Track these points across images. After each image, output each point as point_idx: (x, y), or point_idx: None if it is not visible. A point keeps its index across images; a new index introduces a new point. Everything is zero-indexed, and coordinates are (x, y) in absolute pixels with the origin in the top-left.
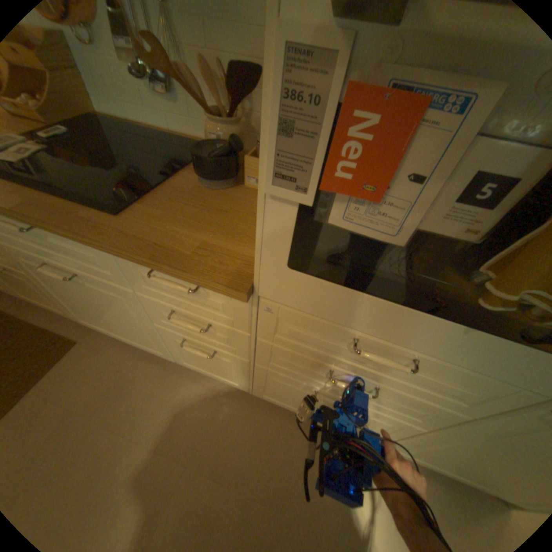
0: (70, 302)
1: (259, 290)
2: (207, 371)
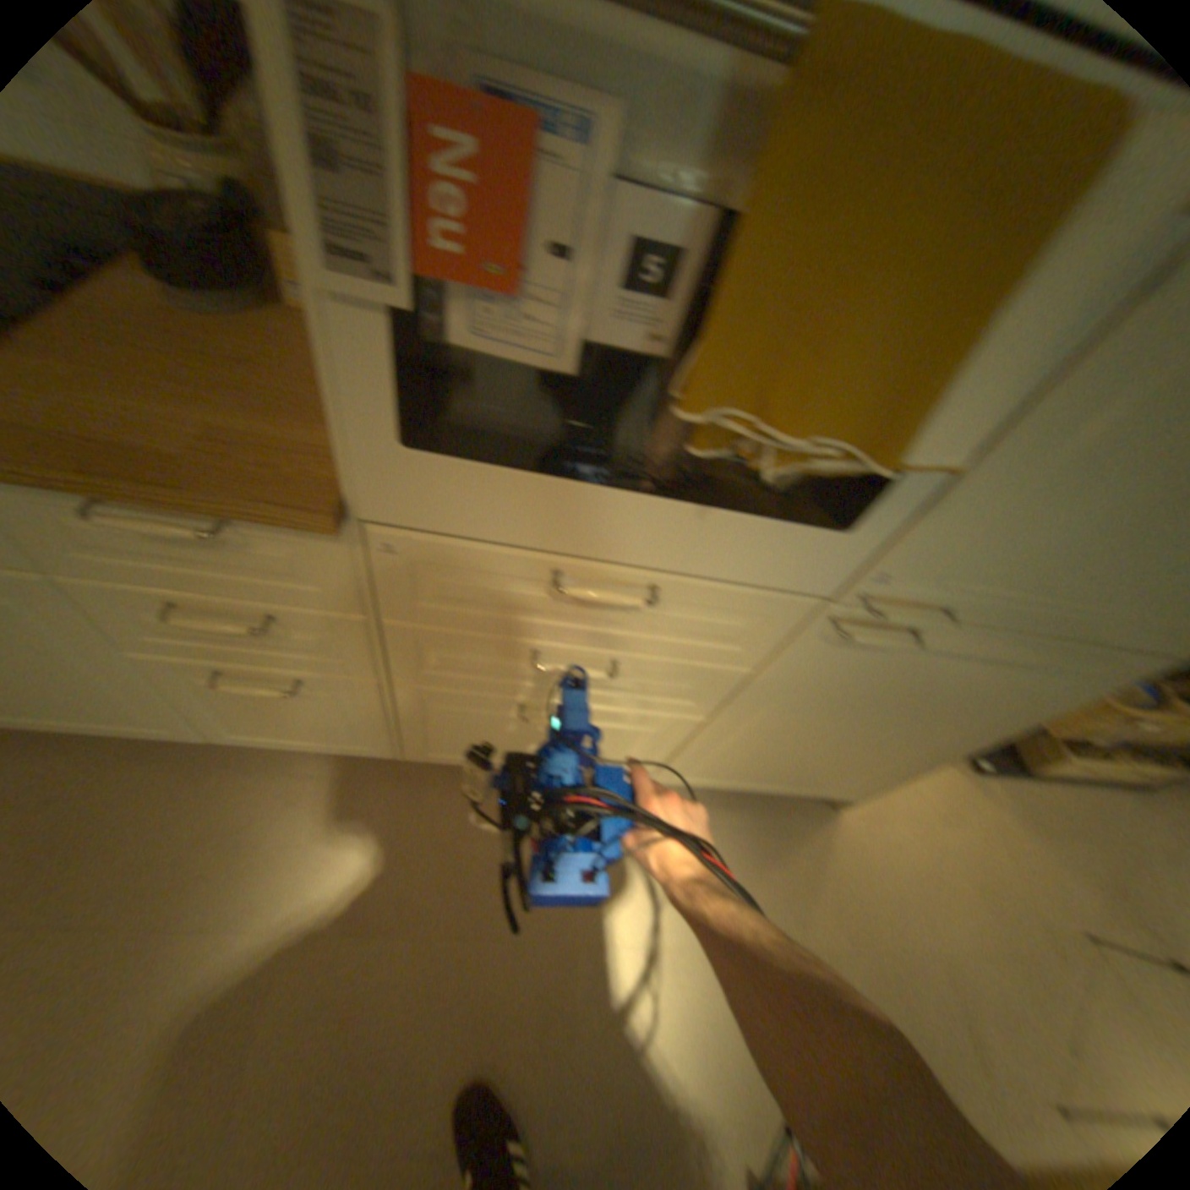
0: None
1: (361, 509)
2: (296, 740)
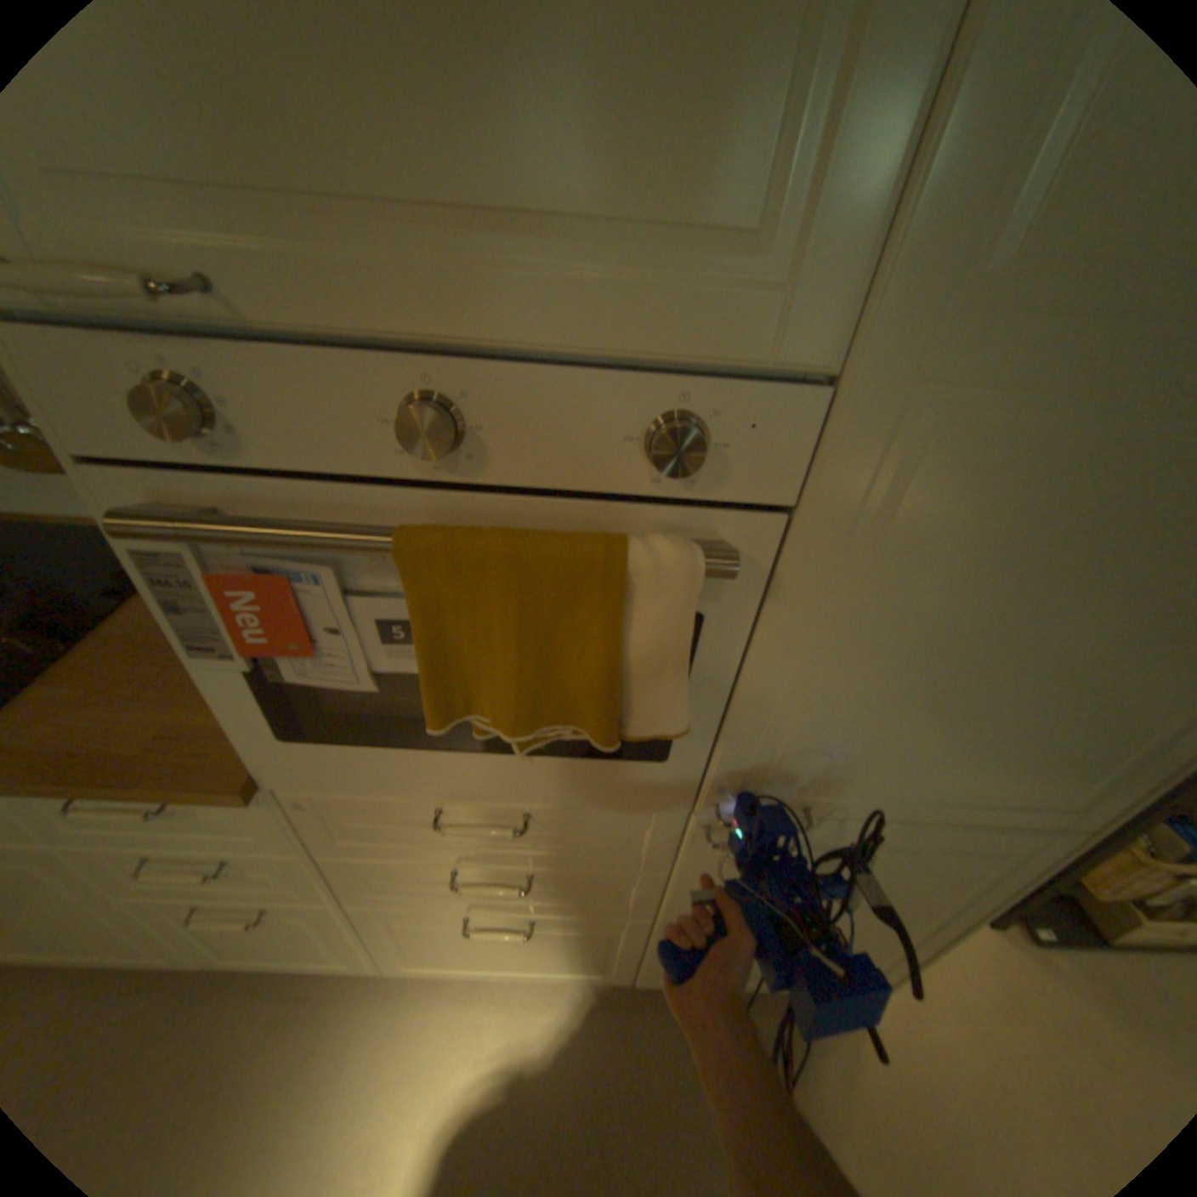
0: None
1: (261, 783)
2: (274, 962)
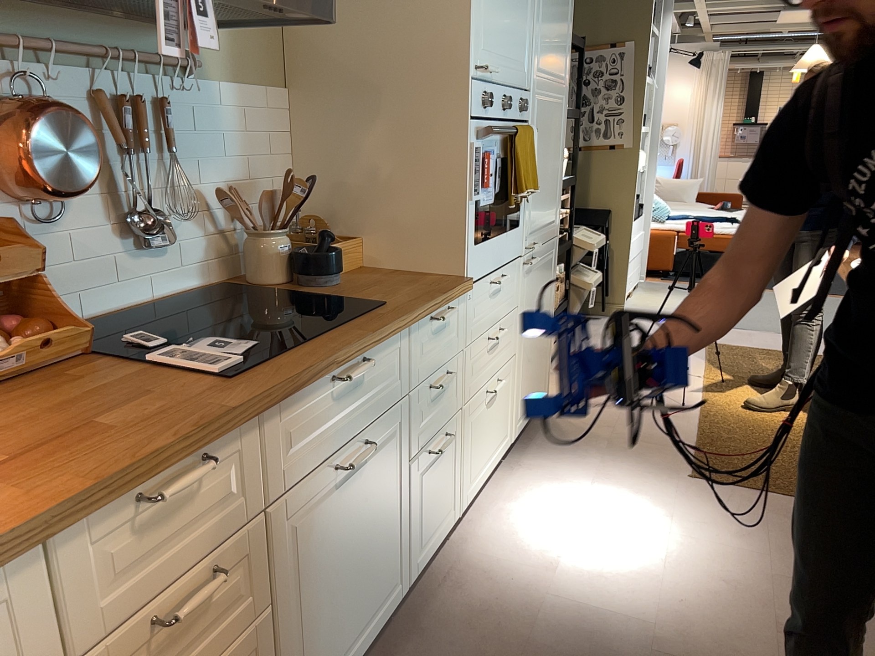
0: (317, 606)
1: (468, 278)
2: (434, 531)
